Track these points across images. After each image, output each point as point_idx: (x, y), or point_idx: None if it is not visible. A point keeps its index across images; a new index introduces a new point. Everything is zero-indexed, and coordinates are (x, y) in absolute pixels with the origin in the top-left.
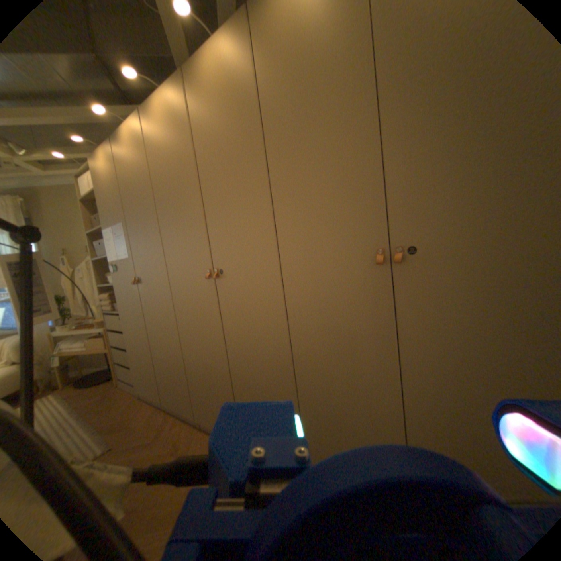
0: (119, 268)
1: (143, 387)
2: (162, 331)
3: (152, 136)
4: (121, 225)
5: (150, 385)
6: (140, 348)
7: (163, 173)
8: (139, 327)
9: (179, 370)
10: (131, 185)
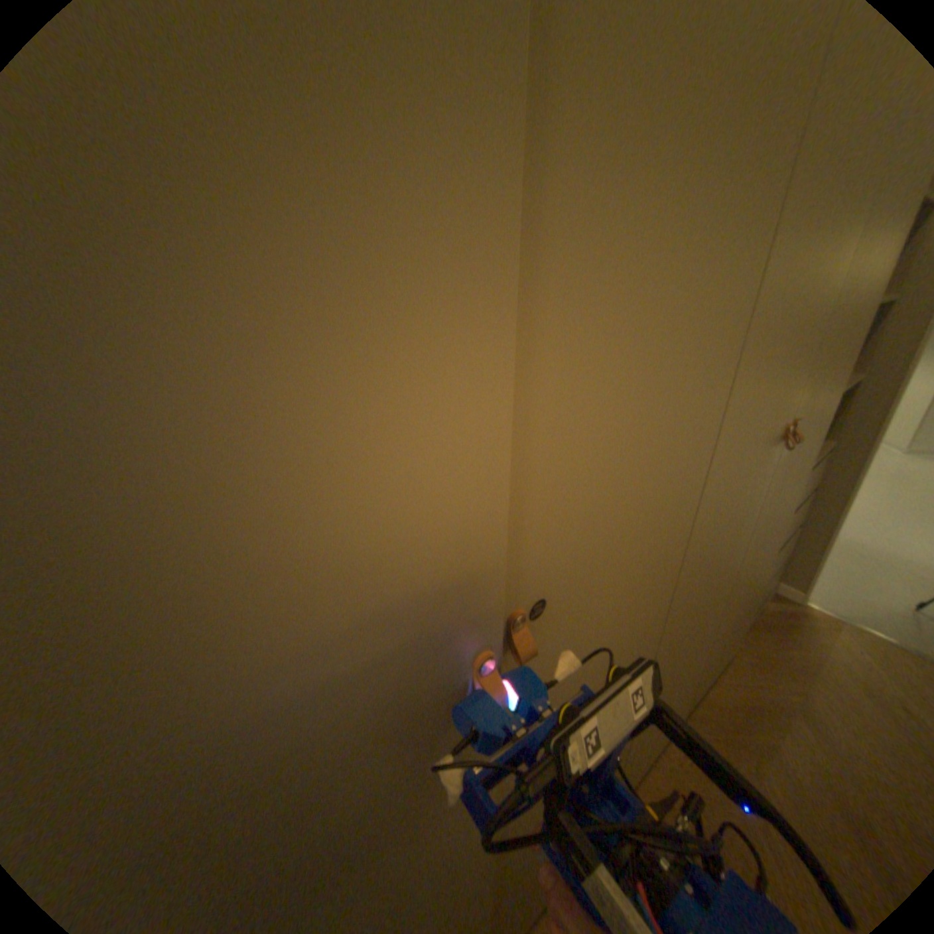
0: None
1: None
2: None
3: None
4: None
5: None
6: None
7: None
8: None
9: None
10: None
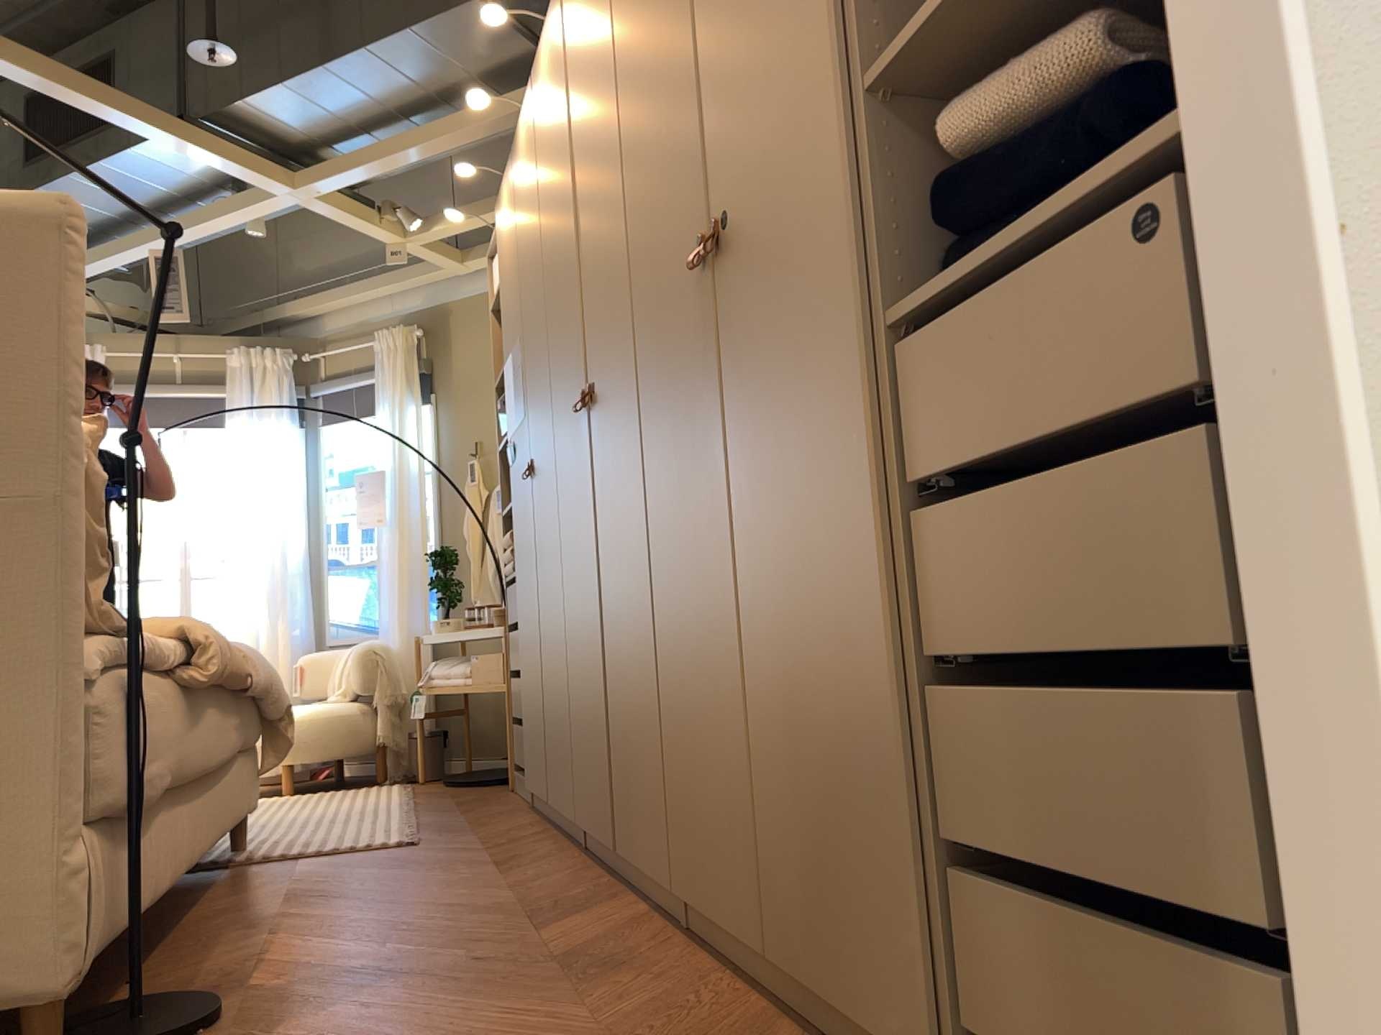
0: (518, 448)
1: (535, 765)
2: (552, 584)
3: (545, 124)
4: (521, 341)
5: (541, 754)
6: (533, 651)
7: (552, 196)
8: (533, 594)
9: (566, 681)
10: (529, 241)
